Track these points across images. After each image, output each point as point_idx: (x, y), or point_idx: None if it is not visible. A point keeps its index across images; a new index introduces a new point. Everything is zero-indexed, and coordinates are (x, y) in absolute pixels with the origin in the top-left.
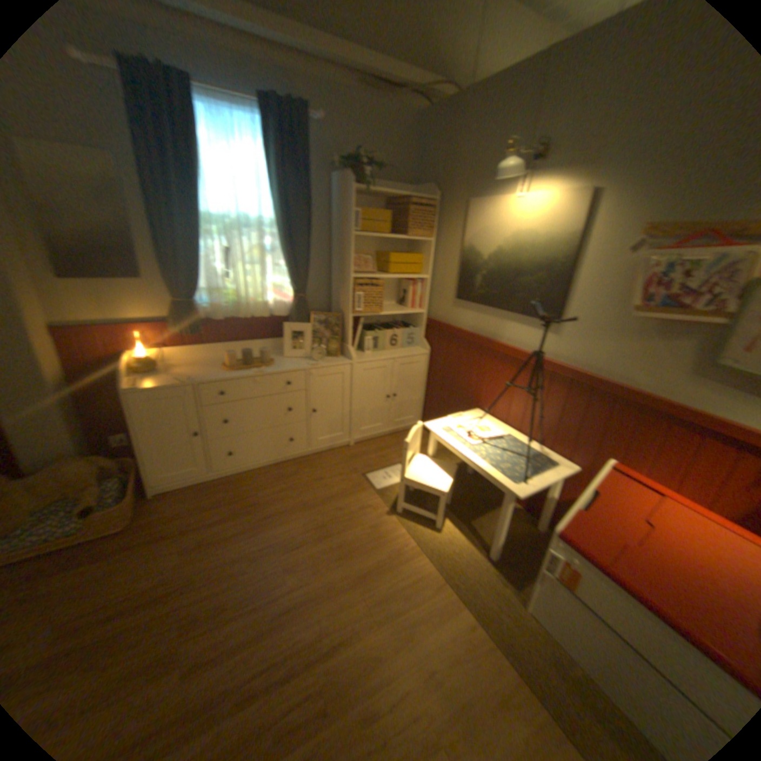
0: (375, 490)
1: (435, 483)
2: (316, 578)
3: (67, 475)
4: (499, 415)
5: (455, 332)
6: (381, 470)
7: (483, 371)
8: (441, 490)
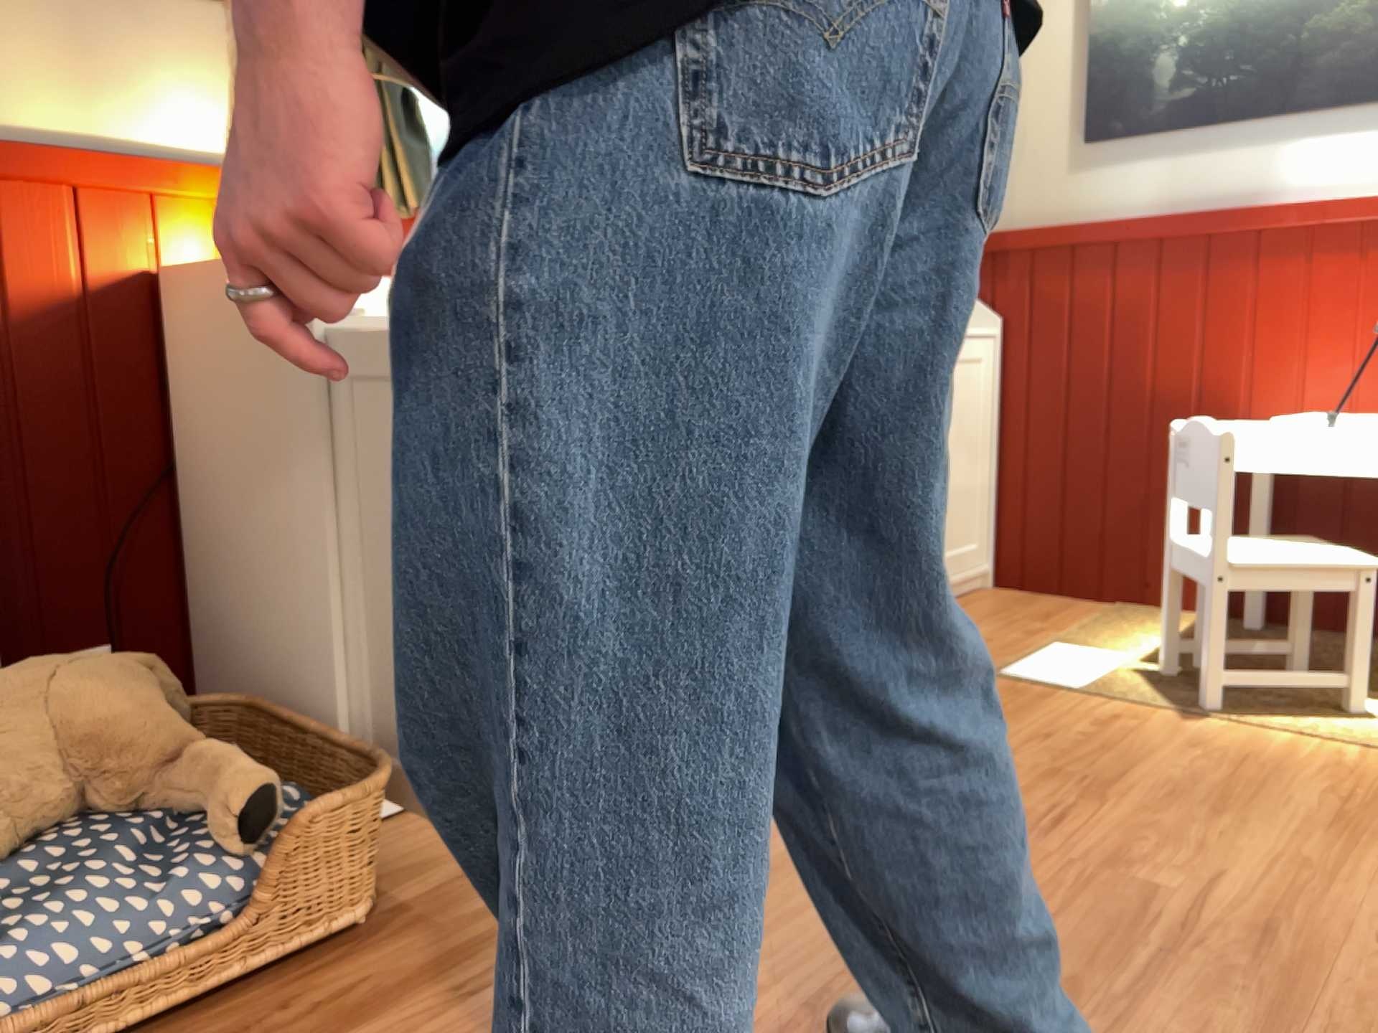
0: (1076, 687)
1: (1325, 556)
2: (1227, 856)
3: (91, 694)
4: (1322, 408)
5: (1107, 231)
6: (1031, 658)
7: (1236, 304)
8: (1358, 564)
